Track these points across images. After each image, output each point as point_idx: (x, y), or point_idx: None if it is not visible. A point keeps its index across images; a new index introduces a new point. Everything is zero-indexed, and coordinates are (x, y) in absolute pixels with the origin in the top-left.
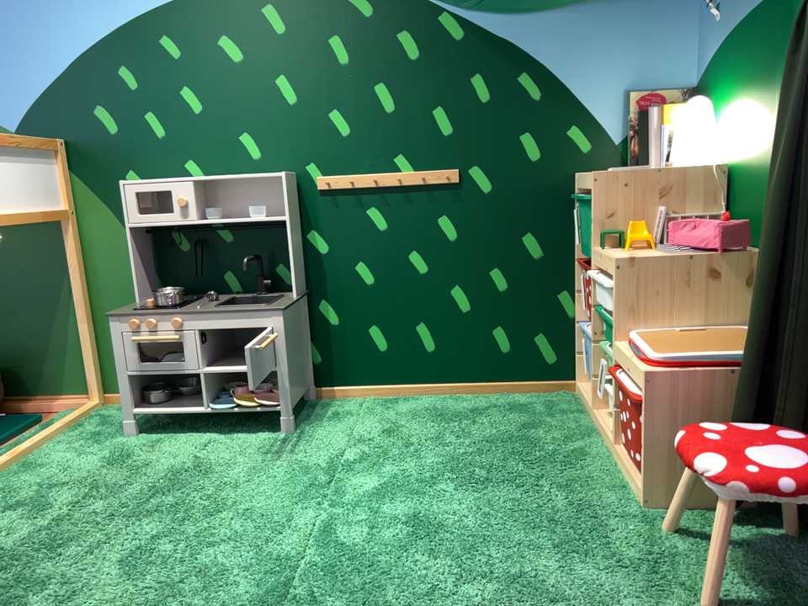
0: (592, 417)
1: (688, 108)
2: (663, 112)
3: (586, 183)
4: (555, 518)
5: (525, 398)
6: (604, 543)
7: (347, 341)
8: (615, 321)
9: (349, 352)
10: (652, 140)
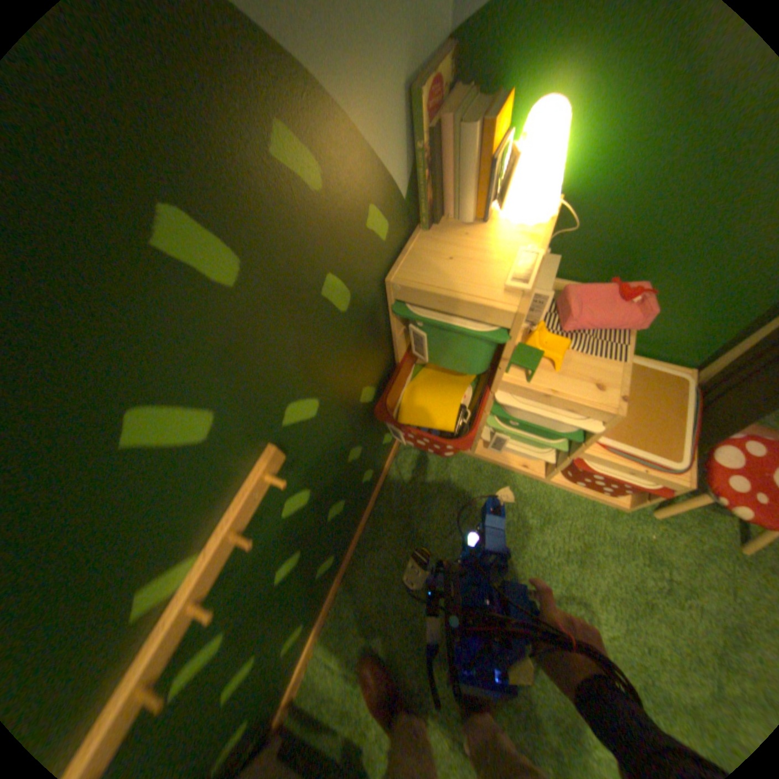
0: (470, 453)
1: (552, 123)
2: (495, 127)
3: (469, 310)
4: (632, 582)
5: (397, 477)
6: (668, 566)
7: (268, 690)
8: (590, 442)
9: (277, 681)
10: (471, 180)
